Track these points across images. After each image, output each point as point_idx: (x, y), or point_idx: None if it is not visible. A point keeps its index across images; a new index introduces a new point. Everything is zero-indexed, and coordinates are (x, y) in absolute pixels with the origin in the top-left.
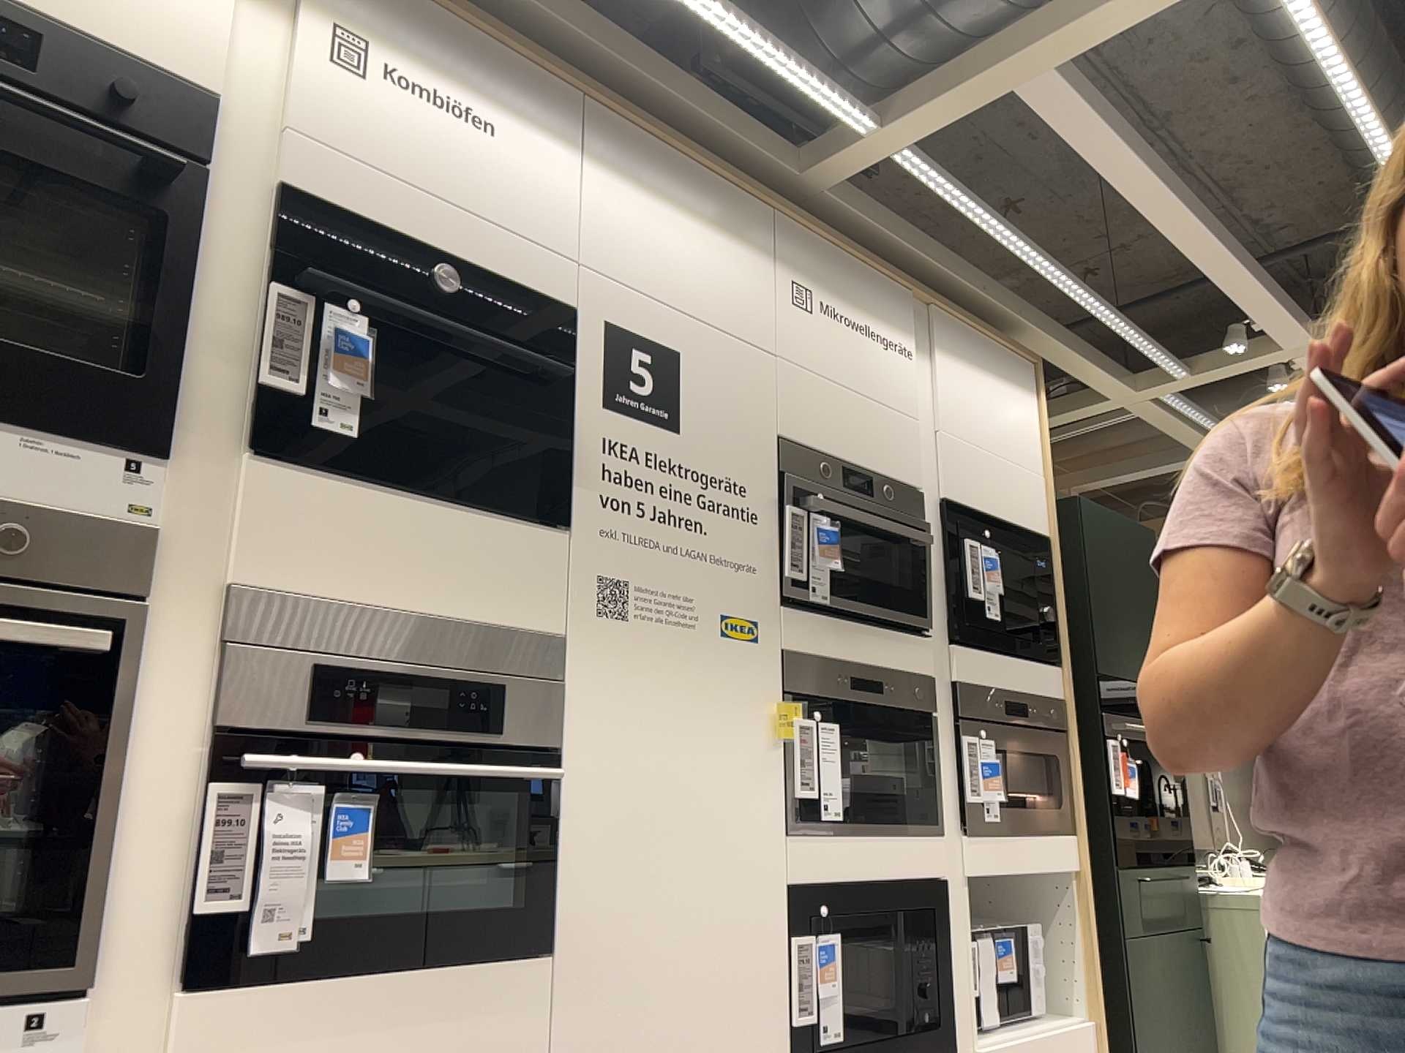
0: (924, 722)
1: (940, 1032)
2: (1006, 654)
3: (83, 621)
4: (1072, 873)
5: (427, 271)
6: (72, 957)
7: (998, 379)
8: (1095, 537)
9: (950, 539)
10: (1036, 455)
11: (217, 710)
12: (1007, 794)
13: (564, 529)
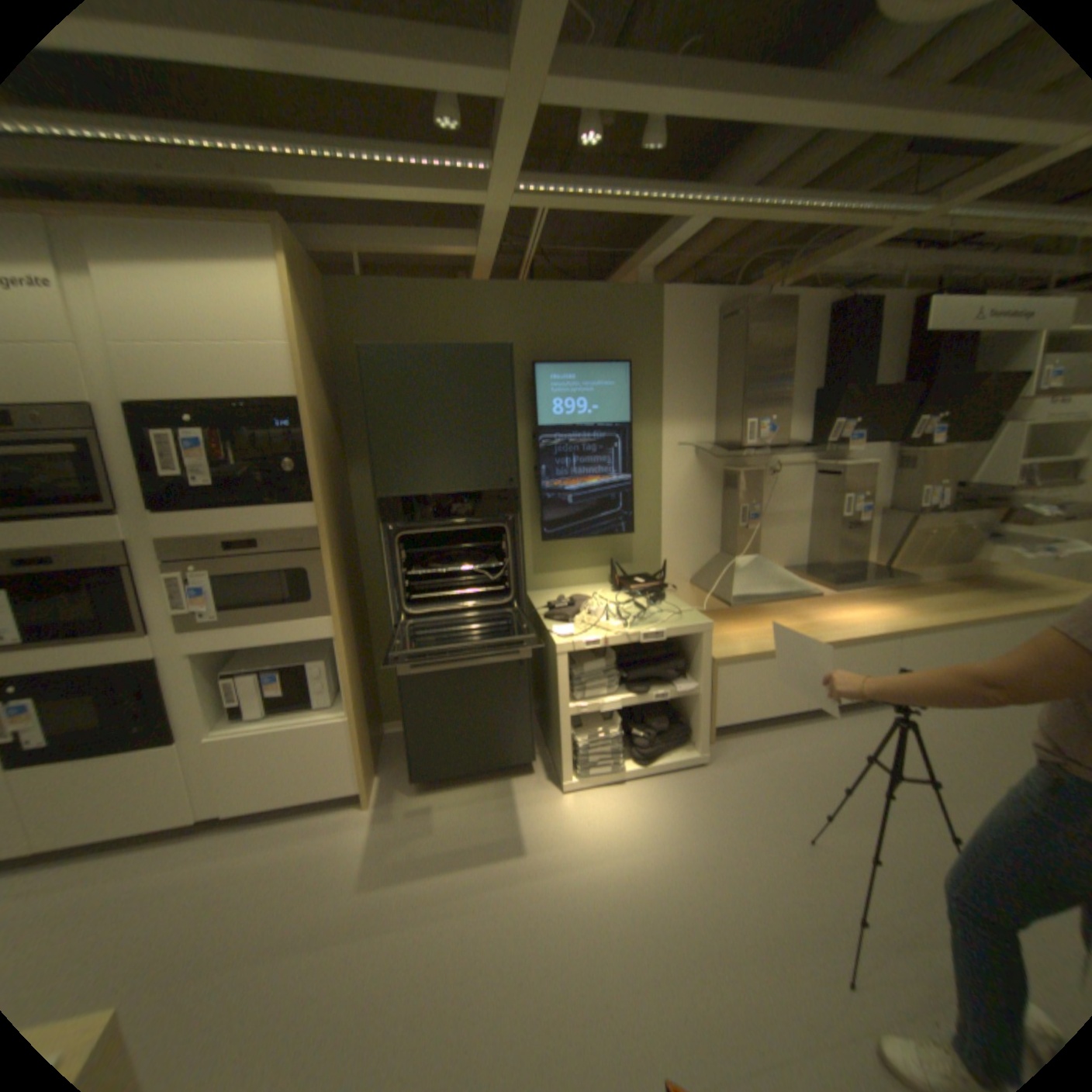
0: (111, 574)
1: (148, 737)
2: (227, 508)
3: None
4: (329, 640)
5: None
6: None
7: (201, 264)
8: (383, 379)
9: (128, 438)
10: (273, 324)
11: None
12: (209, 608)
13: None
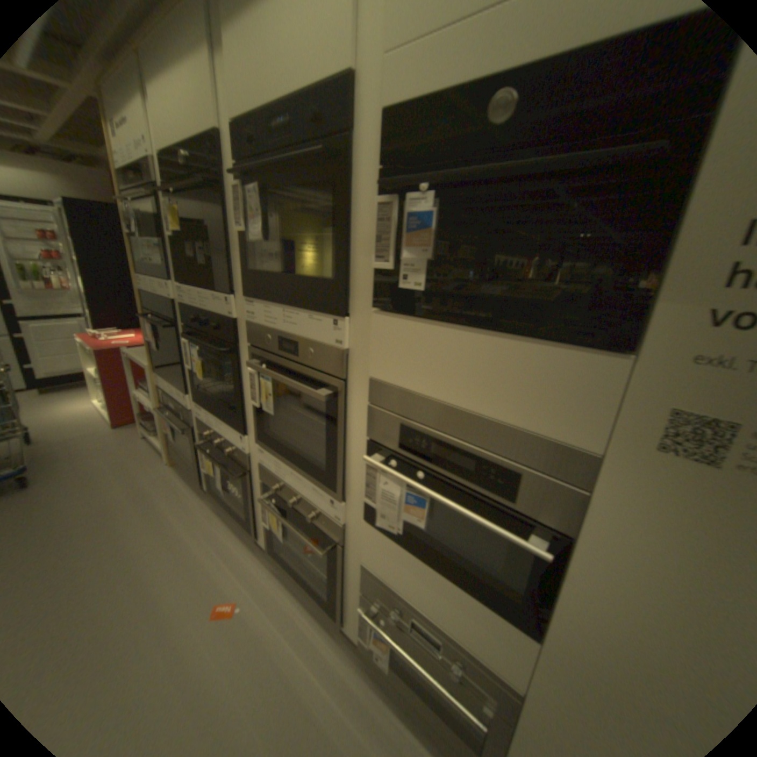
0: None
1: None
2: None
3: (328, 385)
4: None
5: (488, 110)
6: (337, 490)
7: None
8: None
9: None
10: None
11: (365, 430)
12: None
13: (638, 350)
